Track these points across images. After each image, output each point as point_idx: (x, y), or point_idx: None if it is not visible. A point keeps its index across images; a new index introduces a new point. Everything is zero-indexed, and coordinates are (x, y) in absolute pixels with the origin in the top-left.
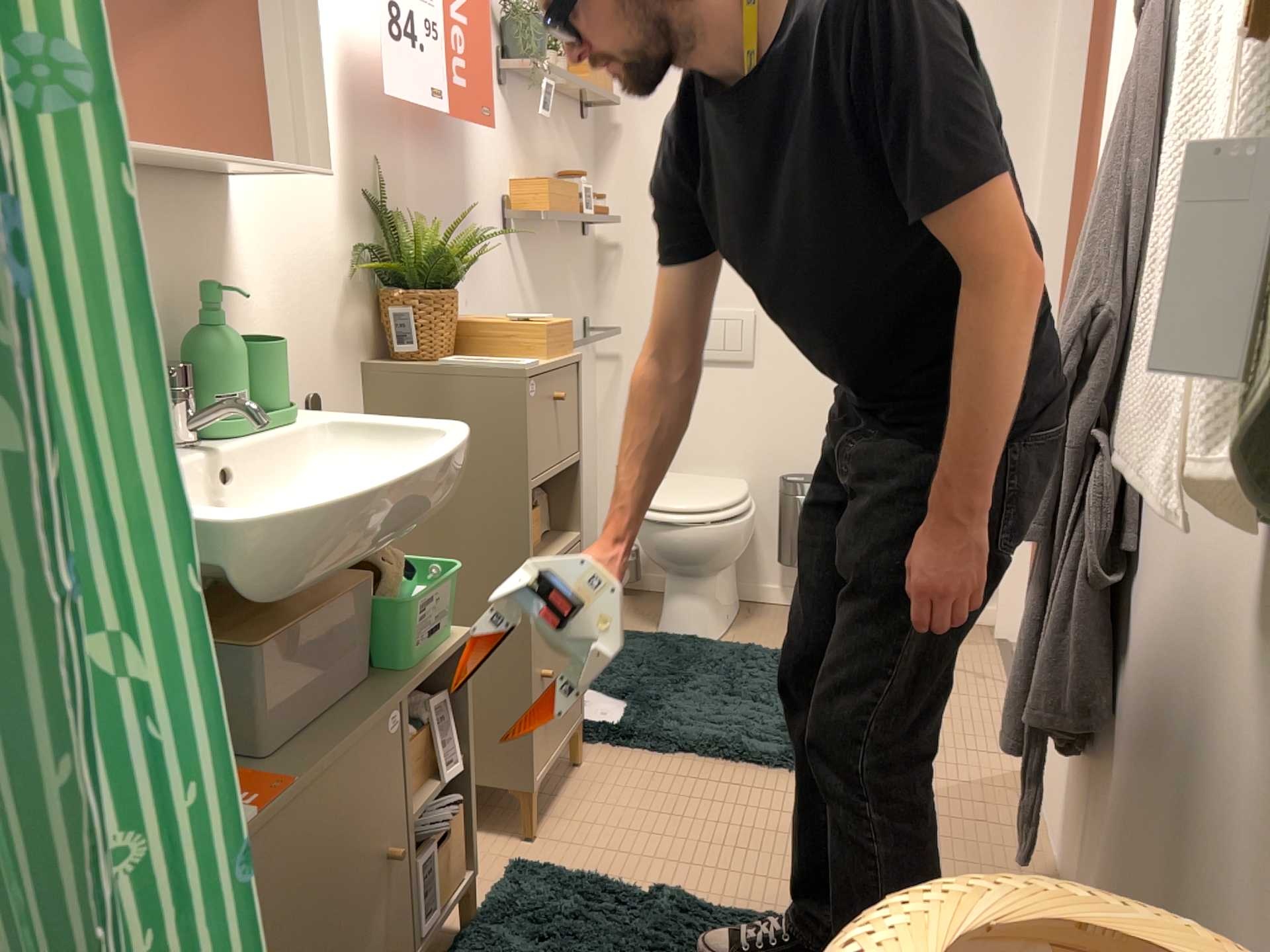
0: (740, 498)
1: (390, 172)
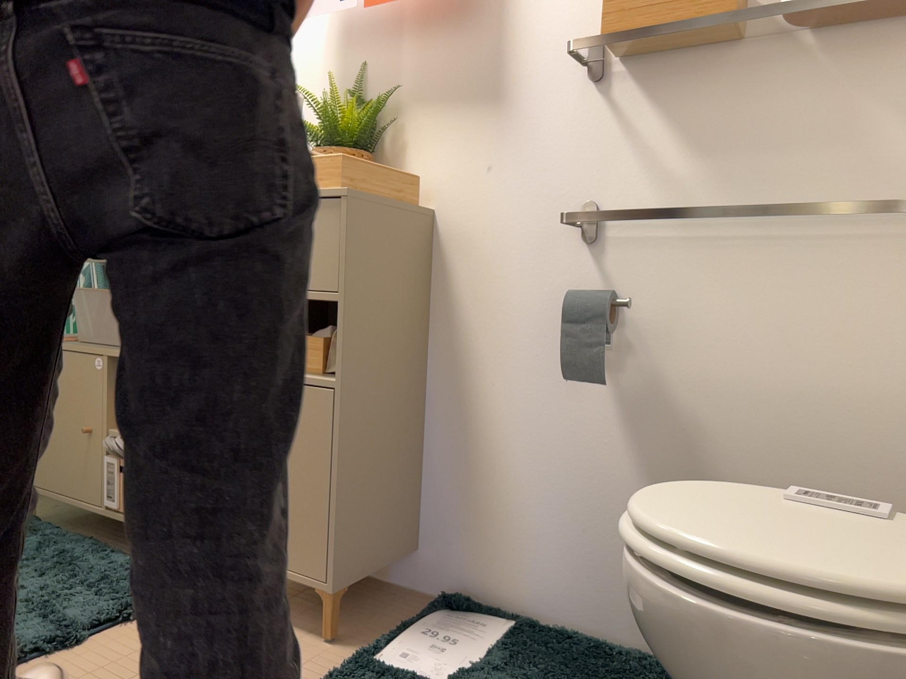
0: (738, 558)
1: (373, 65)
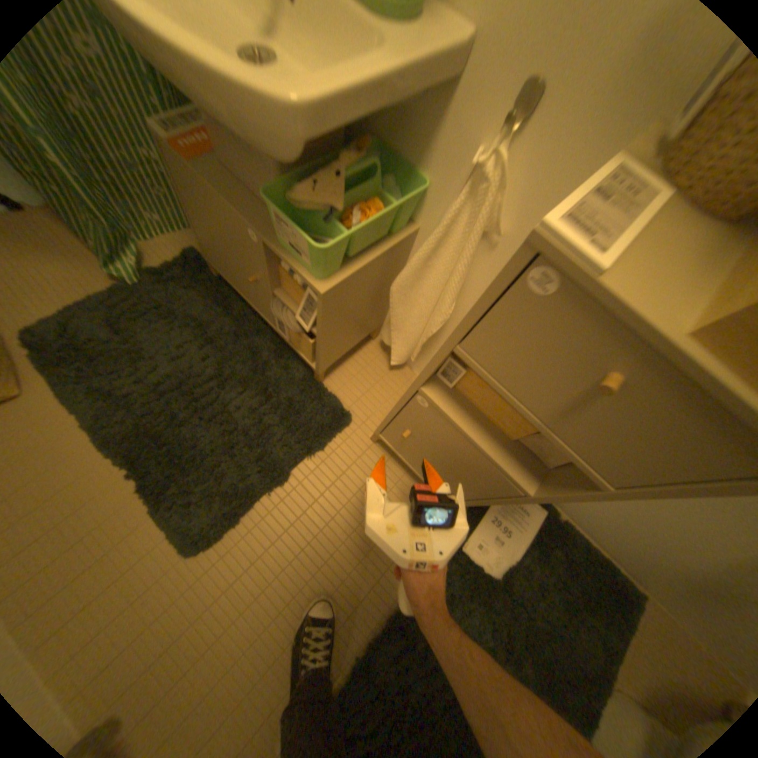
0: None
1: None
